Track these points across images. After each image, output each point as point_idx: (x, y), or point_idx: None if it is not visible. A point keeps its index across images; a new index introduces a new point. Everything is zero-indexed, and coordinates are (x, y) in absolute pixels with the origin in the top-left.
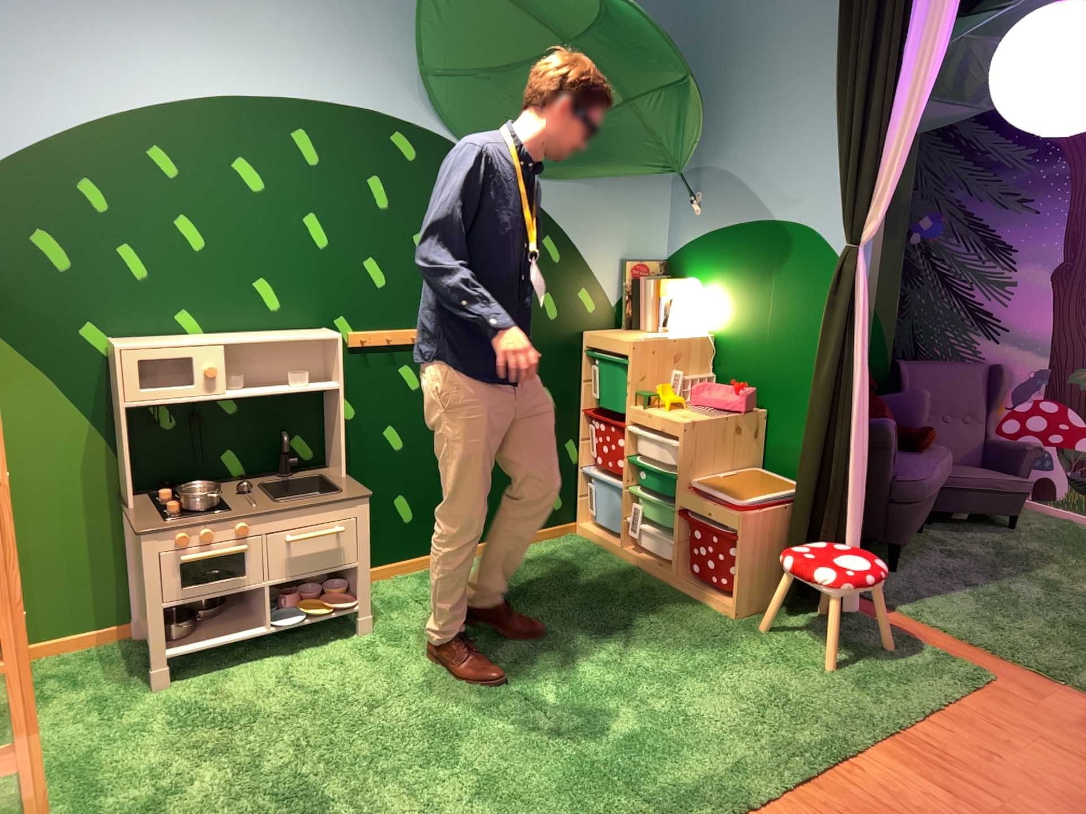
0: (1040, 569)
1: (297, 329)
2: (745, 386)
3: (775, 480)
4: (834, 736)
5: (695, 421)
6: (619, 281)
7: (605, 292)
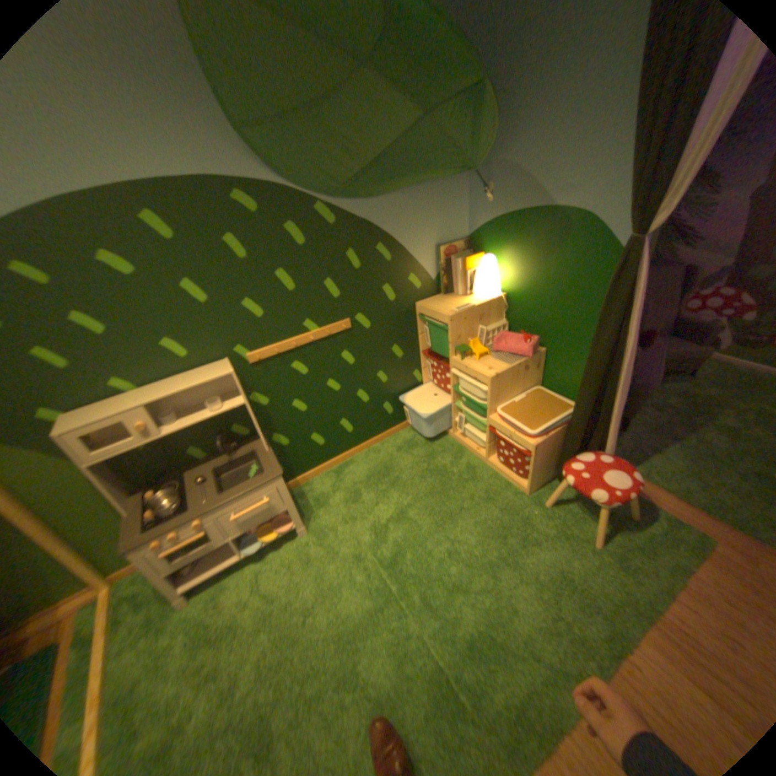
0: (721, 418)
1: (207, 364)
2: (528, 330)
3: (552, 399)
4: (612, 631)
5: (497, 374)
6: (435, 262)
7: (427, 273)
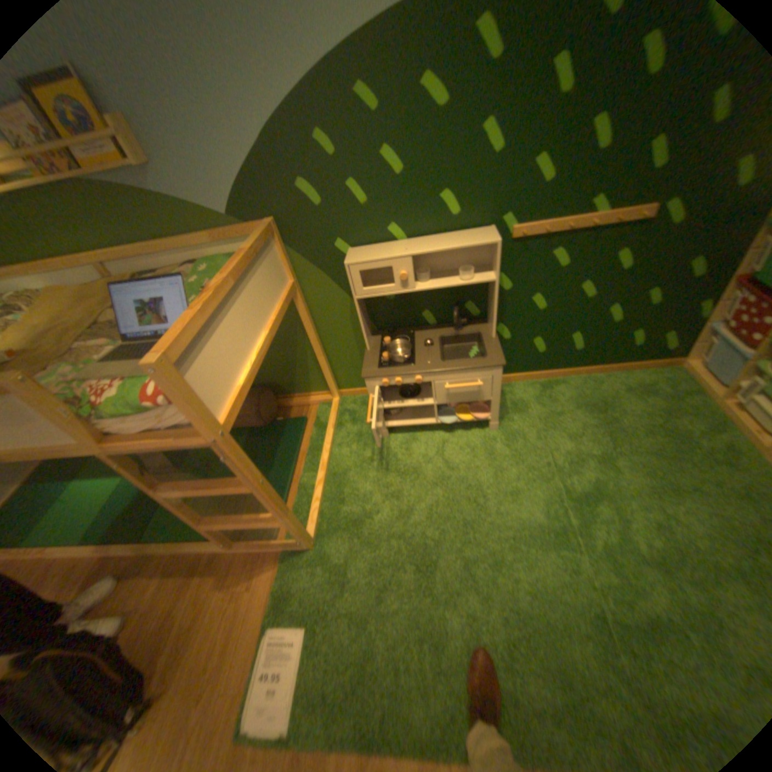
0: None
1: (470, 229)
2: None
3: None
4: None
5: None
6: None
7: None
